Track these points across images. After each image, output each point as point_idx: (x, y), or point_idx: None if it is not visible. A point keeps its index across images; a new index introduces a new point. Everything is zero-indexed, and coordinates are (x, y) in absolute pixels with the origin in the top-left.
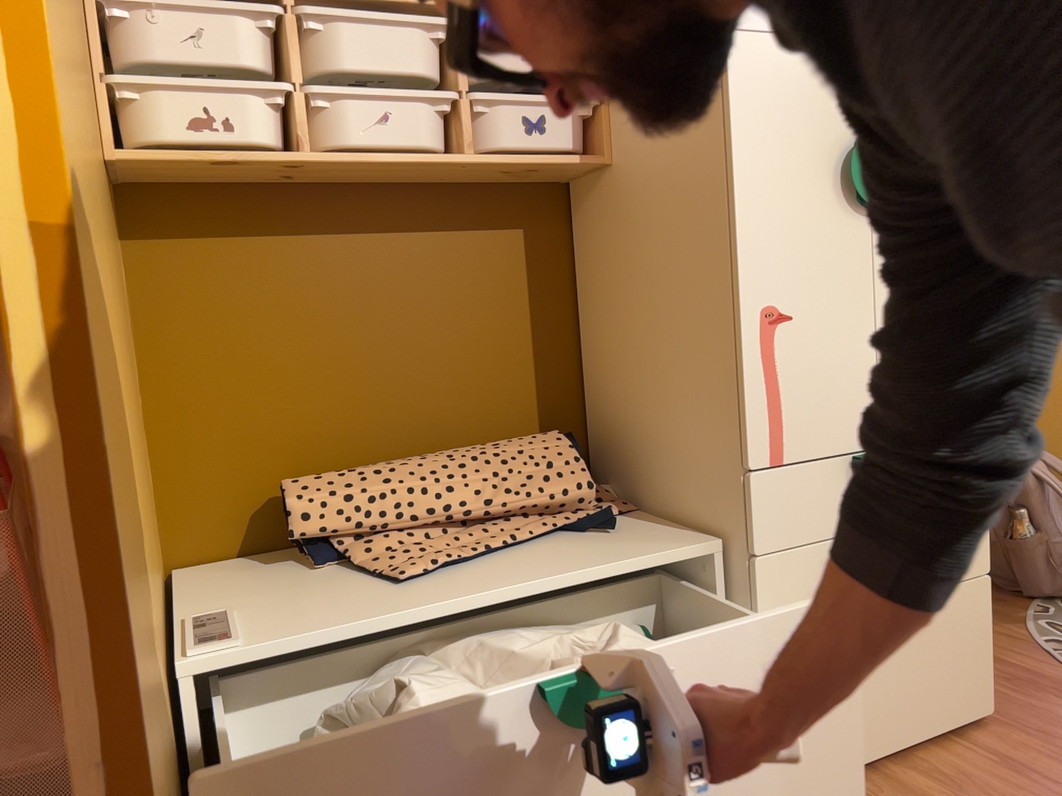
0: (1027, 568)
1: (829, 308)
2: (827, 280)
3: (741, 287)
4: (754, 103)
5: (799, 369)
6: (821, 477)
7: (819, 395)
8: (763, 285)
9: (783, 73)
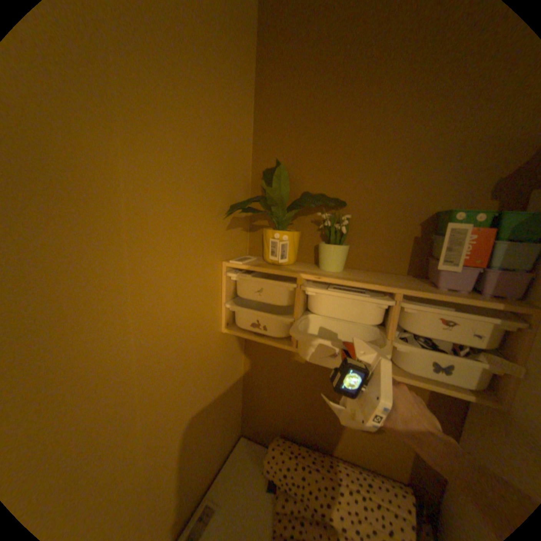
0: None
1: None
2: None
3: None
4: None
5: None
6: None
7: None
8: None
9: None
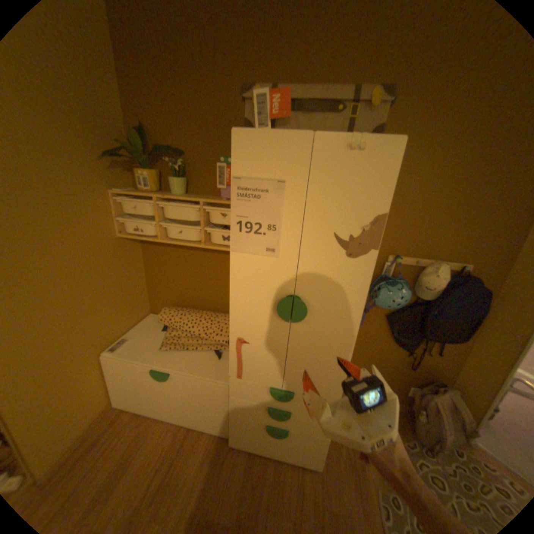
0: (418, 431)
1: (264, 345)
2: (265, 337)
3: (231, 329)
4: (240, 276)
5: (250, 358)
6: (255, 387)
7: (257, 367)
8: (238, 331)
9: (254, 268)
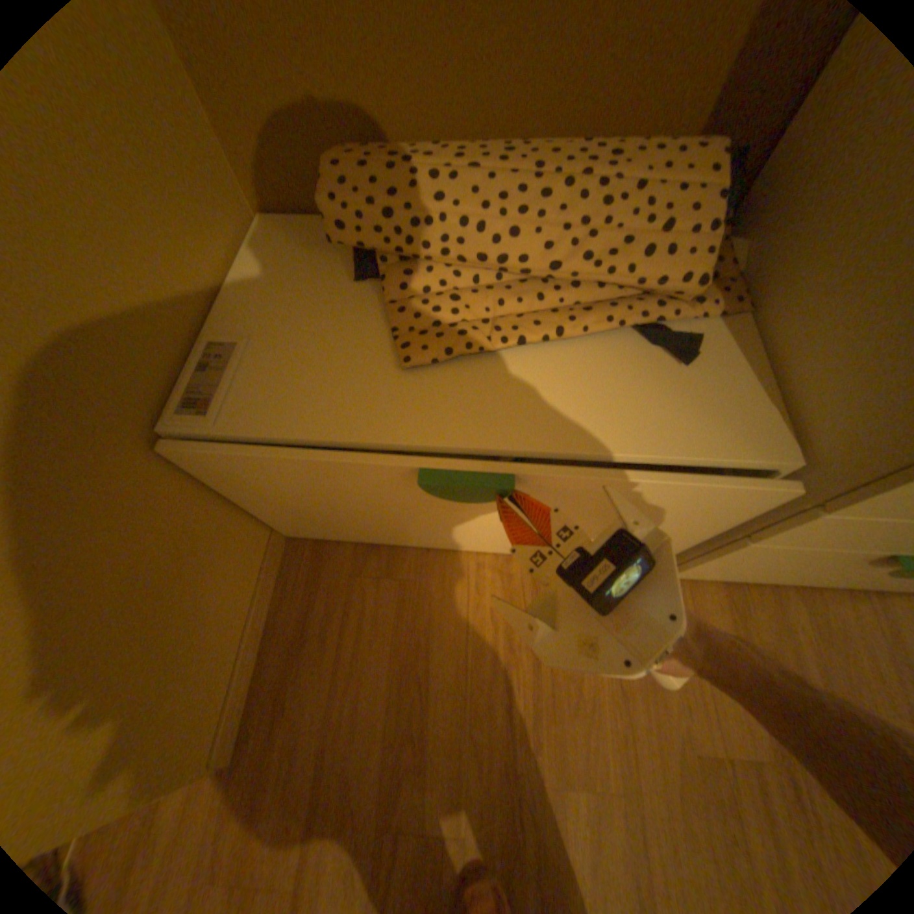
0: None
1: None
2: None
3: None
4: None
5: None
6: None
7: None
8: None
9: None
